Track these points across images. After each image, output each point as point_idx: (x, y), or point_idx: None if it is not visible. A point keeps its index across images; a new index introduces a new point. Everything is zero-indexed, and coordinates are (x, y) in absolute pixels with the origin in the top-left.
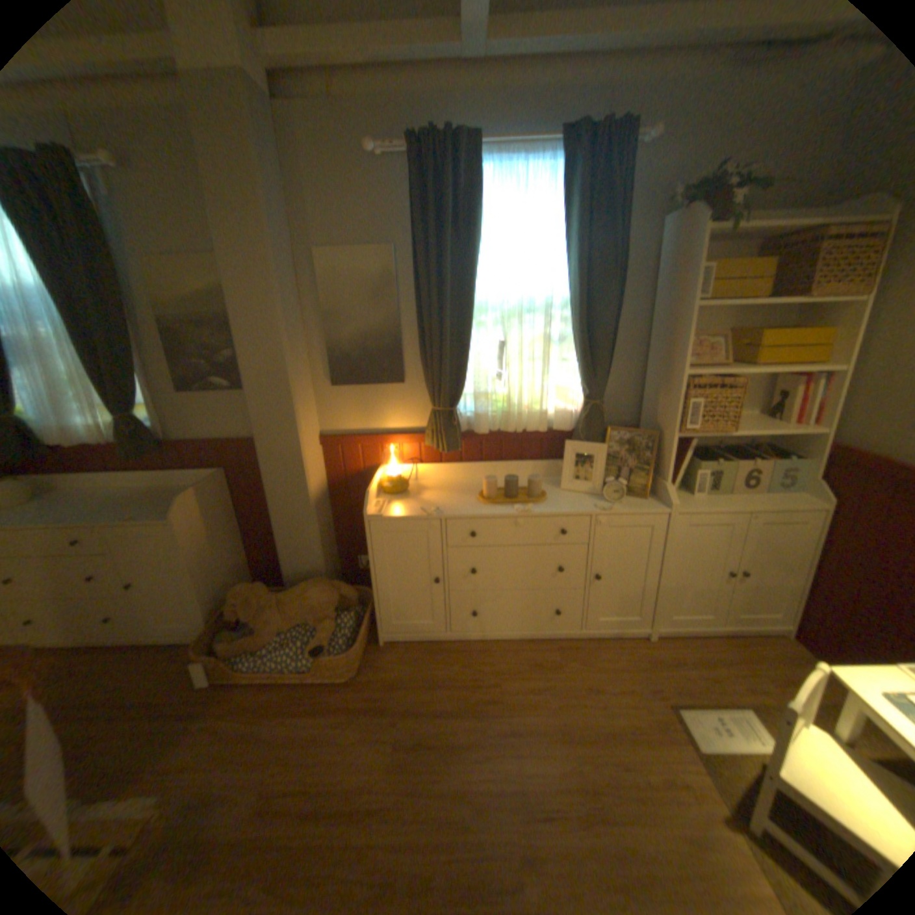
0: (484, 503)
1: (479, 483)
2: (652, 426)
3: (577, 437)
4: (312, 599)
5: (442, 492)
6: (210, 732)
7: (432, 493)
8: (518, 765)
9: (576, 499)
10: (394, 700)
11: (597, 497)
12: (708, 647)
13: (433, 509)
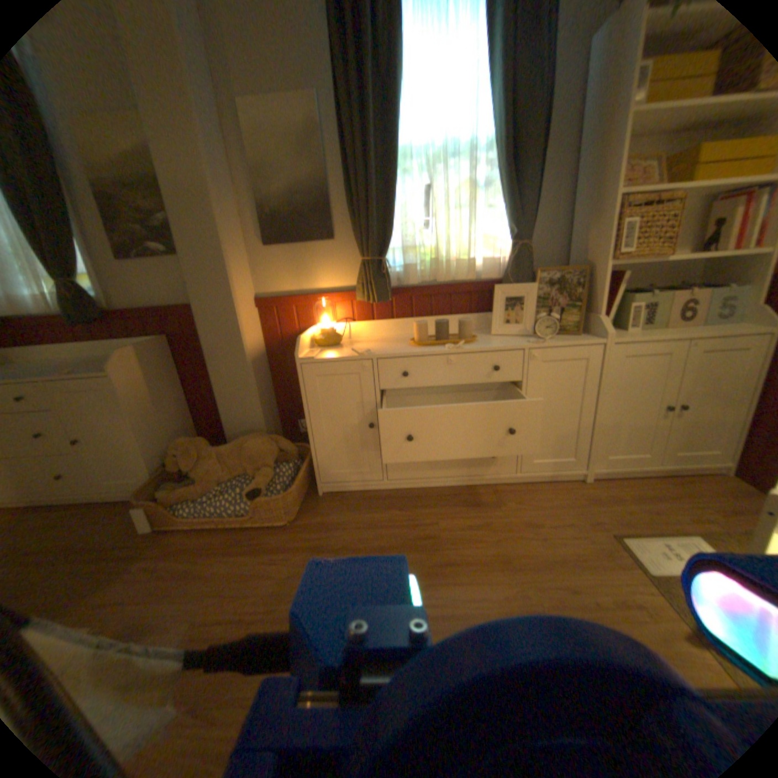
0: (416, 346)
1: (411, 337)
2: (582, 266)
3: (506, 283)
4: (252, 448)
5: (375, 343)
6: (151, 569)
7: (366, 344)
8: (458, 589)
9: (508, 340)
10: (332, 538)
11: (529, 337)
12: (646, 485)
13: (365, 351)
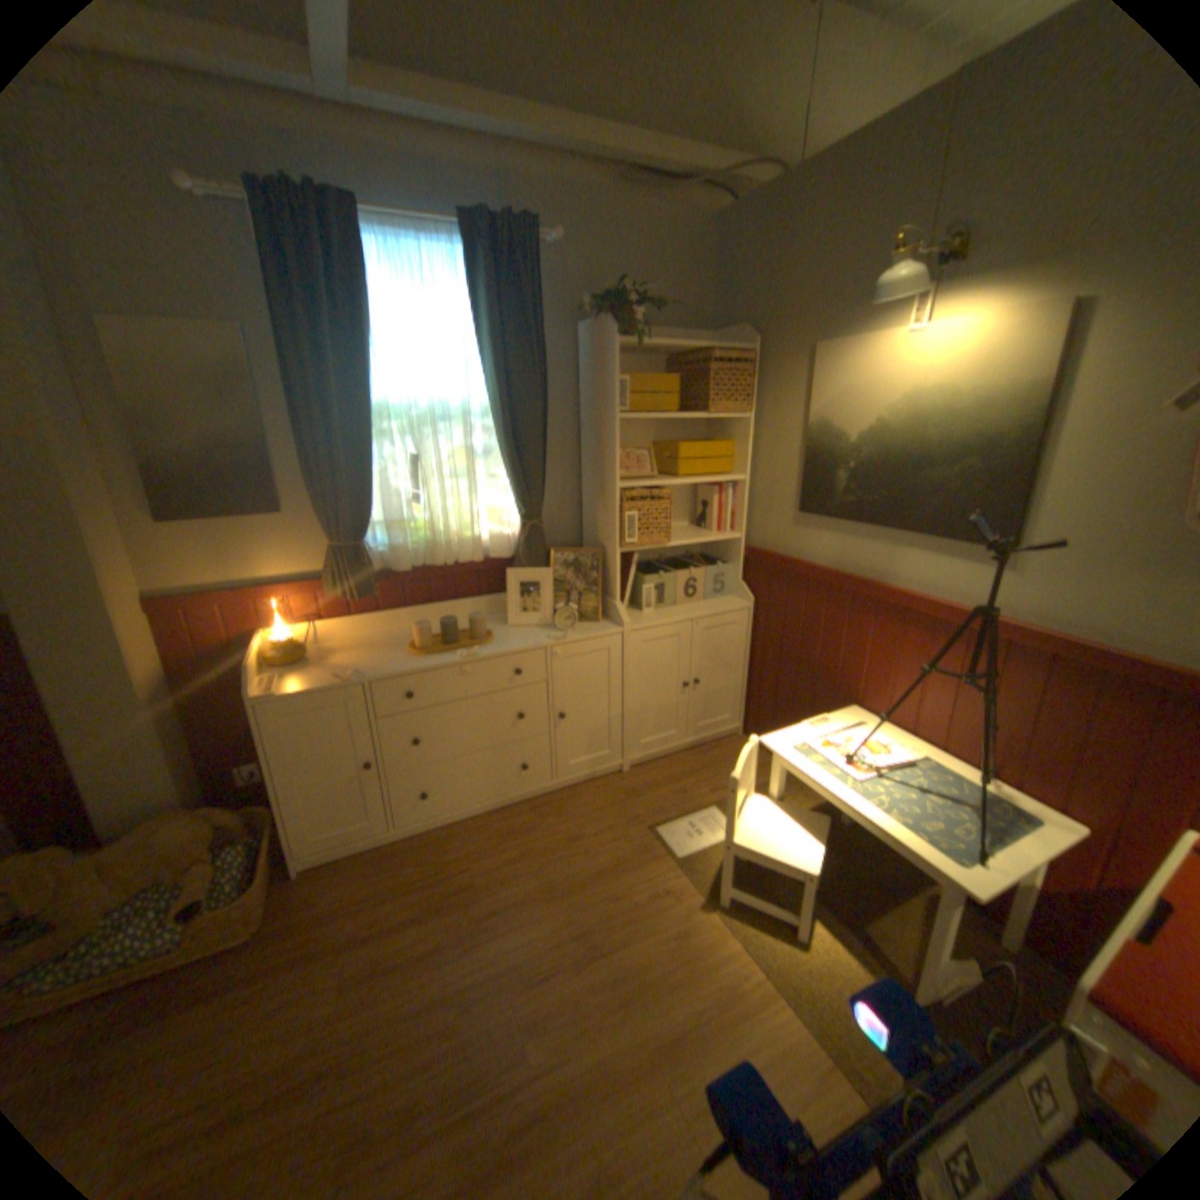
0: (418, 656)
1: (407, 635)
2: (594, 545)
3: (519, 565)
4: (166, 843)
5: (358, 653)
6: None
7: (344, 656)
8: (502, 943)
9: (527, 634)
10: (327, 936)
11: (549, 629)
12: (674, 762)
13: (350, 674)
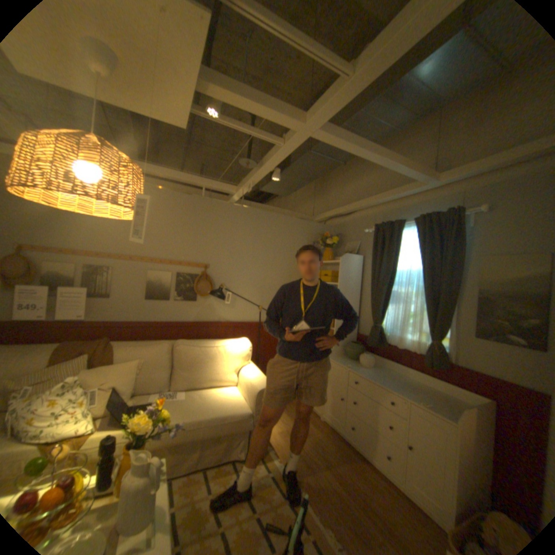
0: None
1: None
2: None
3: None
4: None
5: None
6: None
7: None
8: None
9: None
10: None
11: None
12: None
13: None
